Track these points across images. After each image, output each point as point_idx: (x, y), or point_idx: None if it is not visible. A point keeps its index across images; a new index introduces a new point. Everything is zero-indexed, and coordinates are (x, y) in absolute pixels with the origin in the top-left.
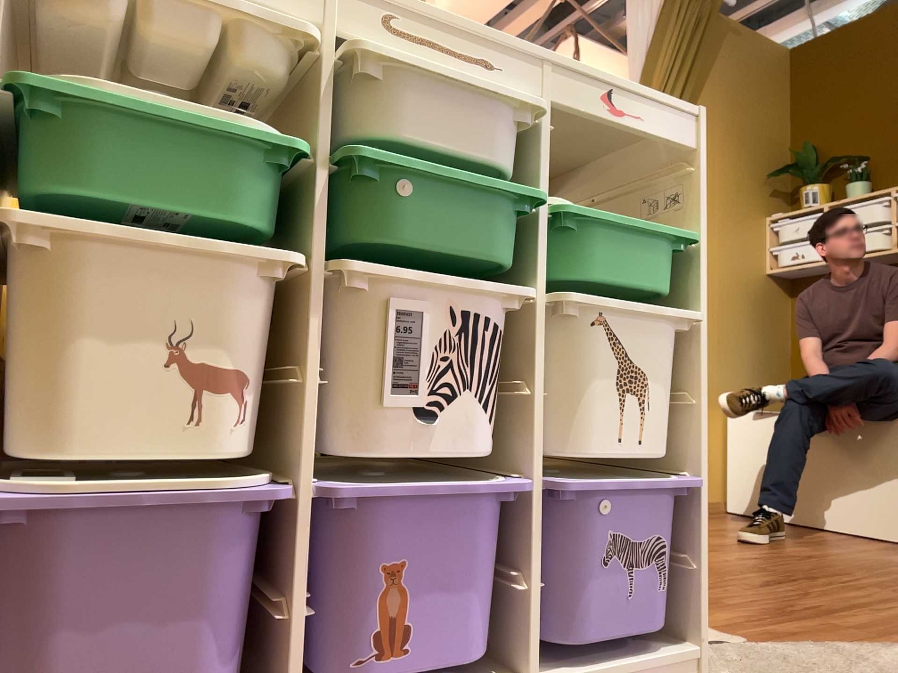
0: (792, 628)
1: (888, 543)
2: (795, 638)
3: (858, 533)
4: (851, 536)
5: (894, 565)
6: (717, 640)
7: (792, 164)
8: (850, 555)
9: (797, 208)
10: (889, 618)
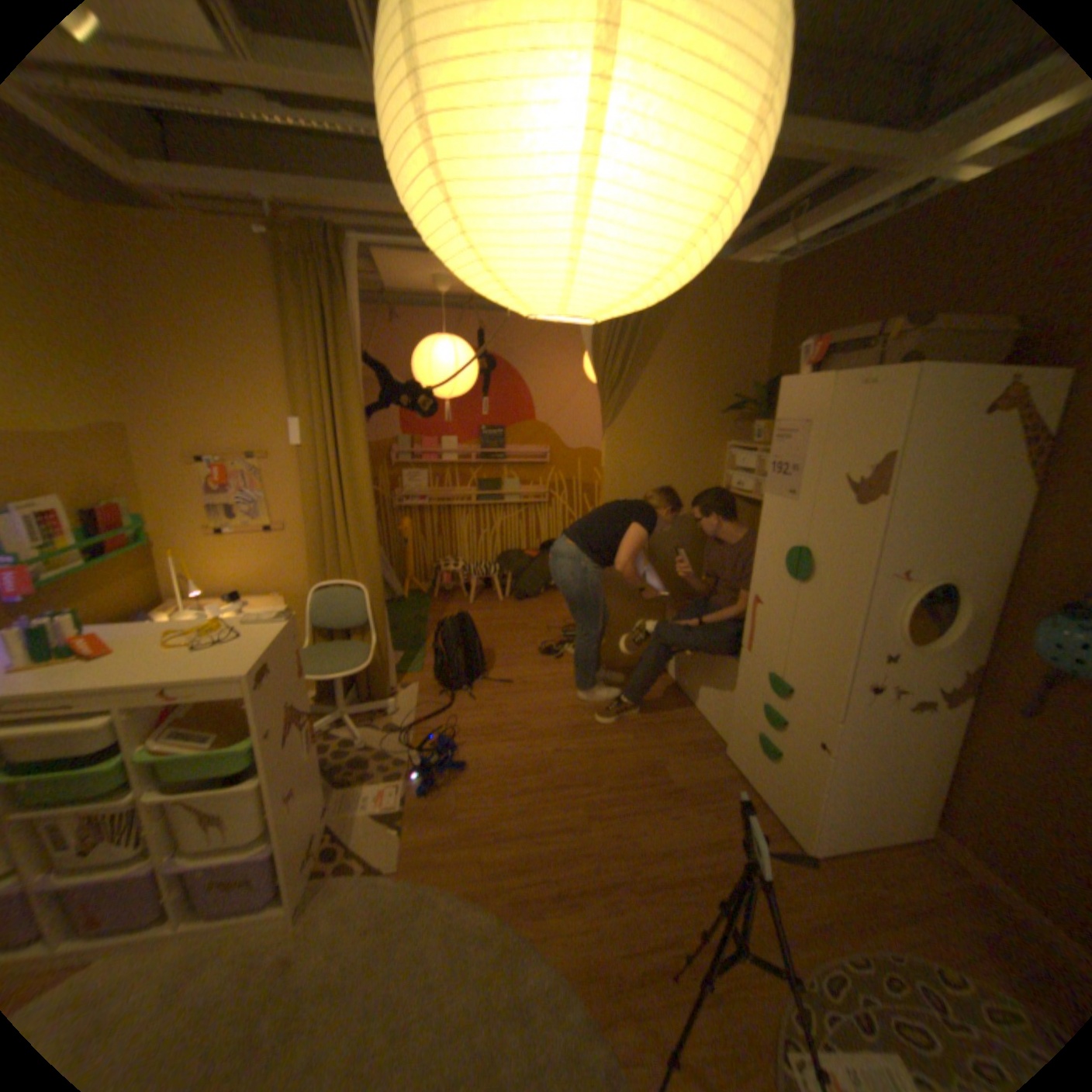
0: (440, 865)
1: (709, 739)
2: (424, 878)
3: (705, 721)
4: (699, 722)
5: (648, 783)
6: (369, 877)
7: (759, 394)
8: (641, 760)
9: (755, 438)
10: (519, 864)
